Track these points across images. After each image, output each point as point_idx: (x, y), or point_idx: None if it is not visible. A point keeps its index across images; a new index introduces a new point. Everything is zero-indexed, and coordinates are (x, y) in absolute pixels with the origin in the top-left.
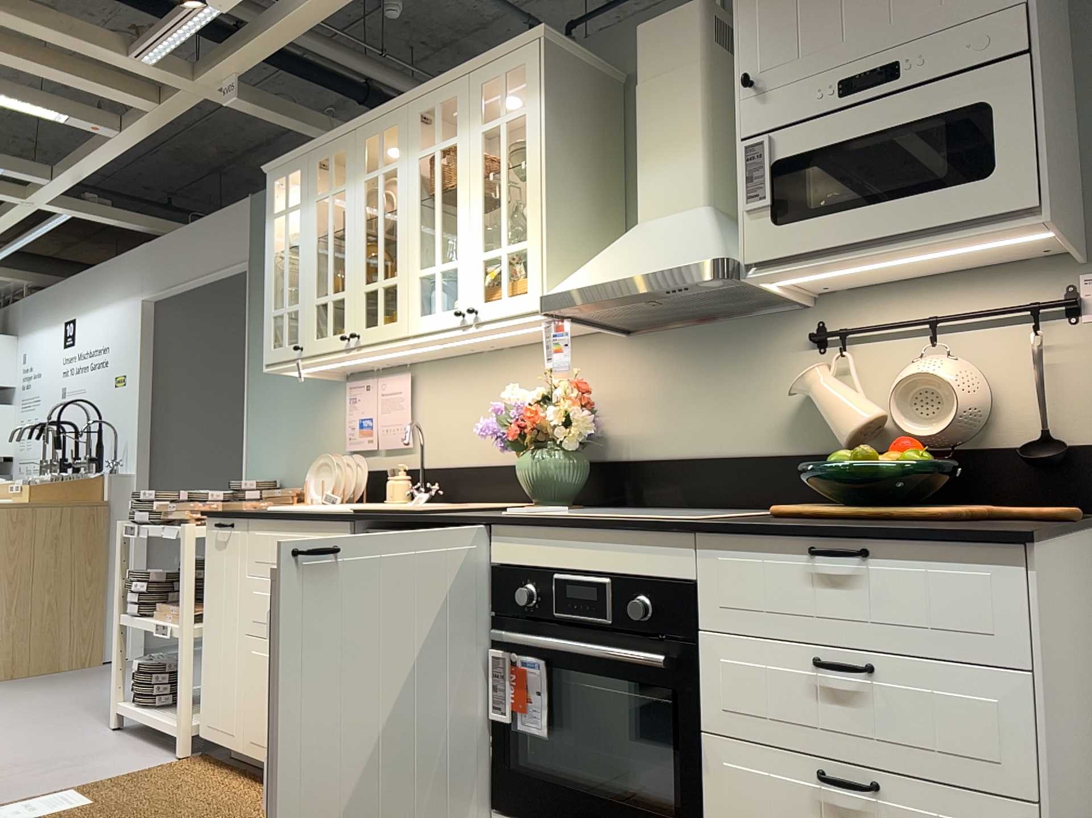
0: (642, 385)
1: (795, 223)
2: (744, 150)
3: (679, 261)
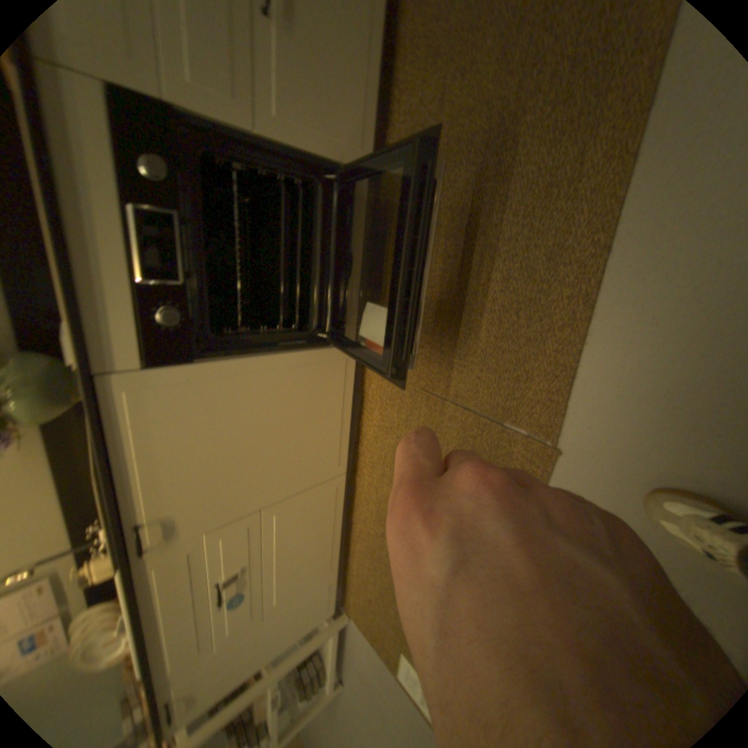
0: None
1: None
2: None
3: None
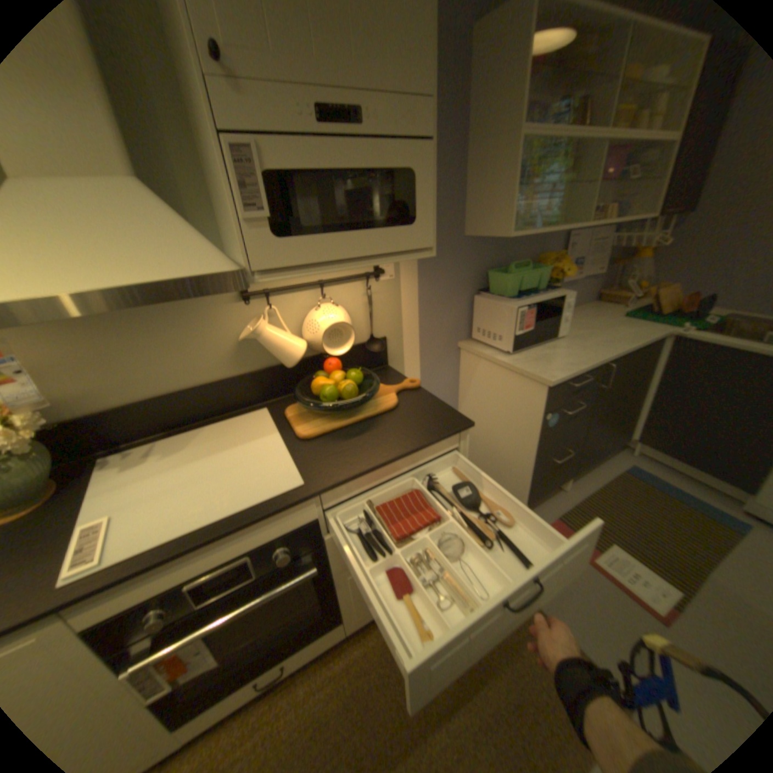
0: (65, 349)
1: (294, 238)
2: (229, 146)
3: (183, 268)
